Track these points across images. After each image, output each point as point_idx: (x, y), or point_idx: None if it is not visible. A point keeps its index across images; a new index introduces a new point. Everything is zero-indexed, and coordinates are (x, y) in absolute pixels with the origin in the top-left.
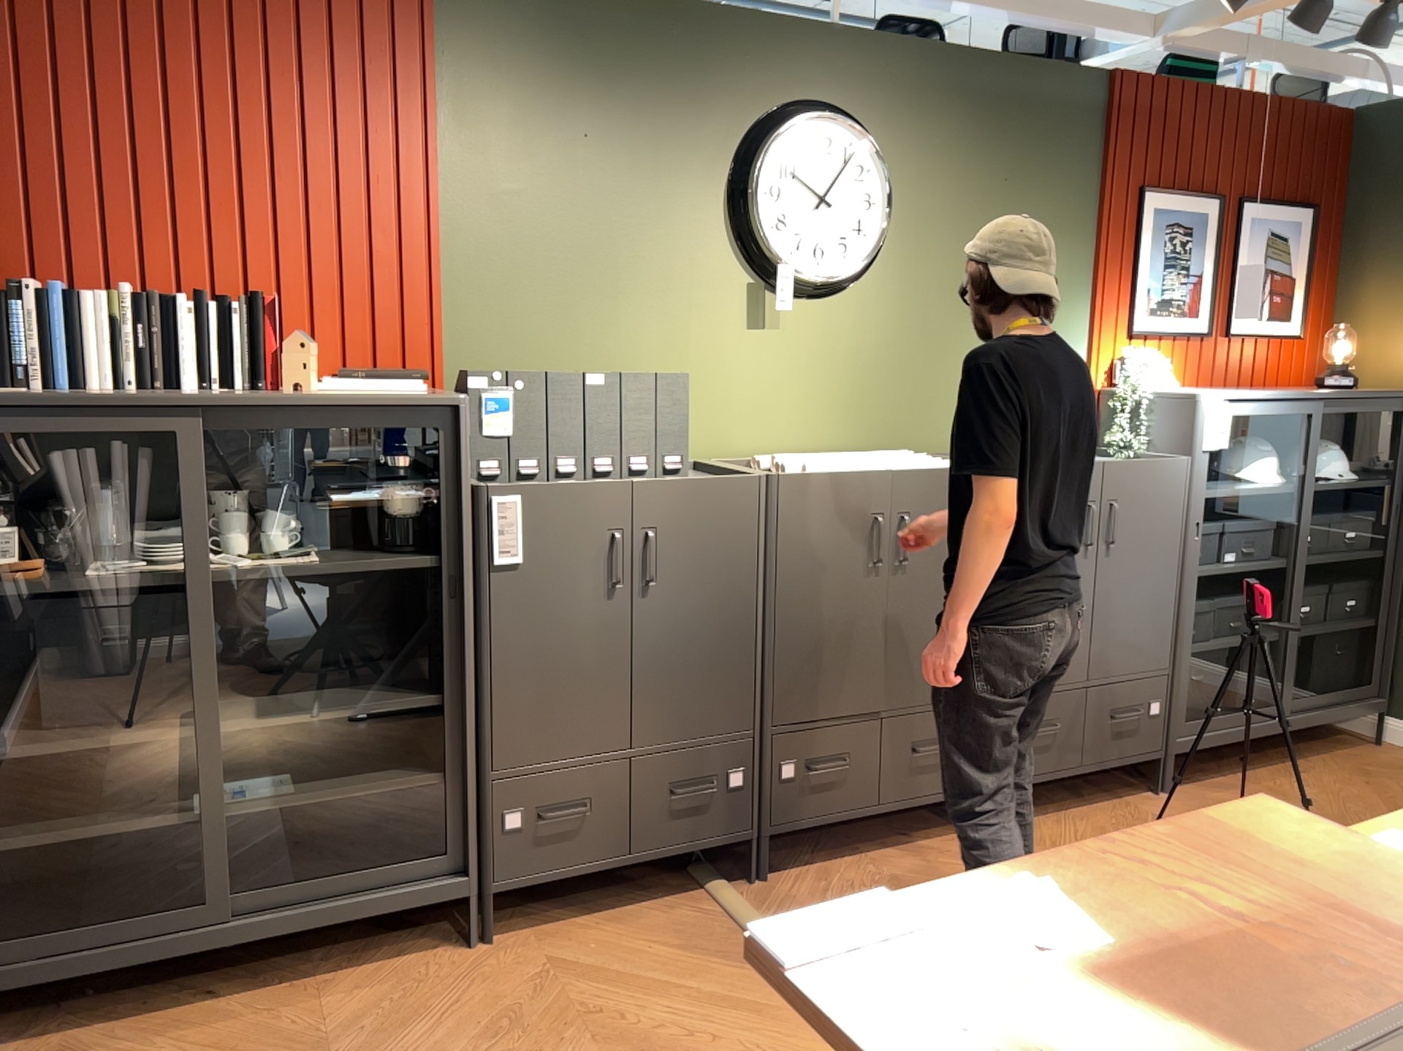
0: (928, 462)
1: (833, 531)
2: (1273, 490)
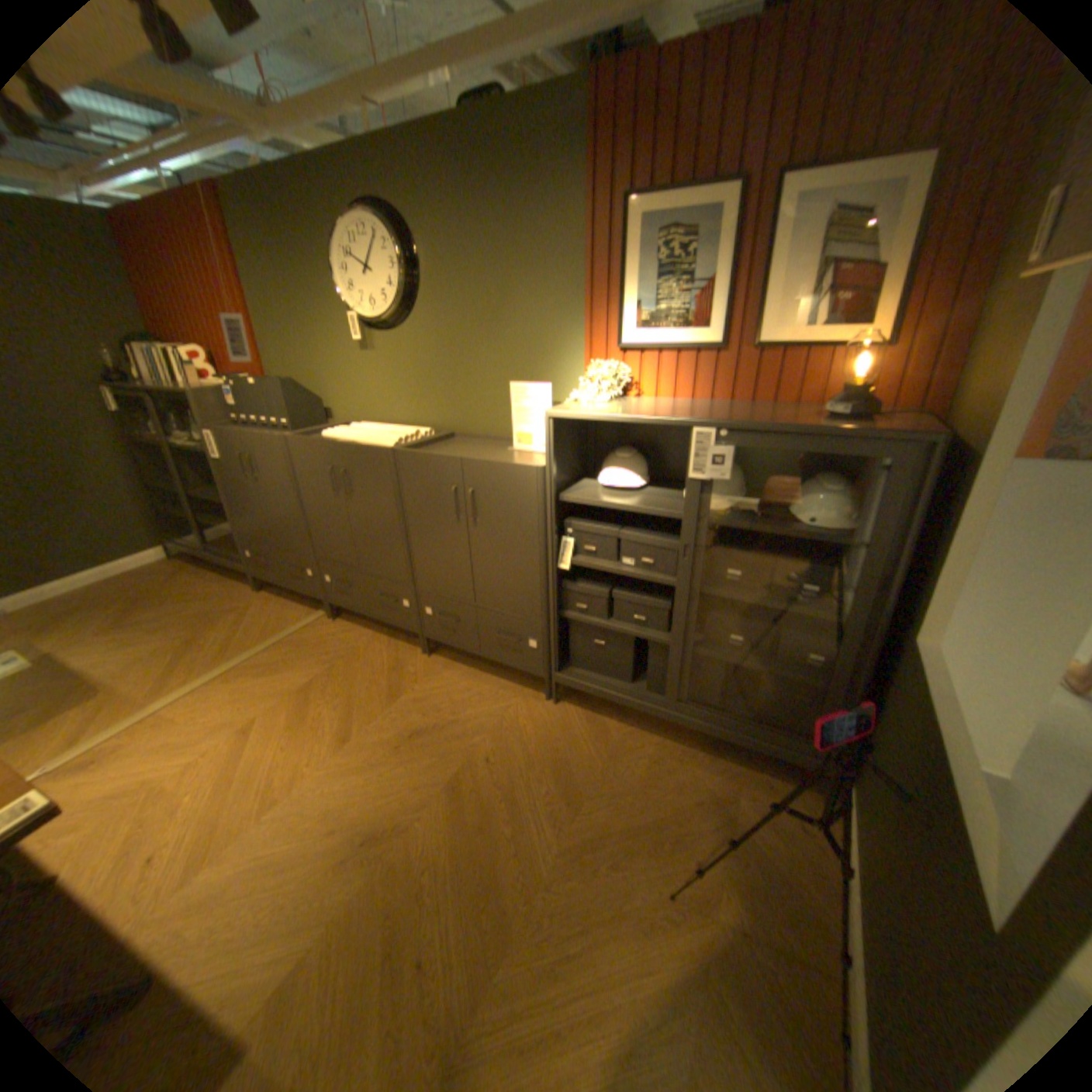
0: (372, 440)
1: (315, 470)
2: (664, 514)
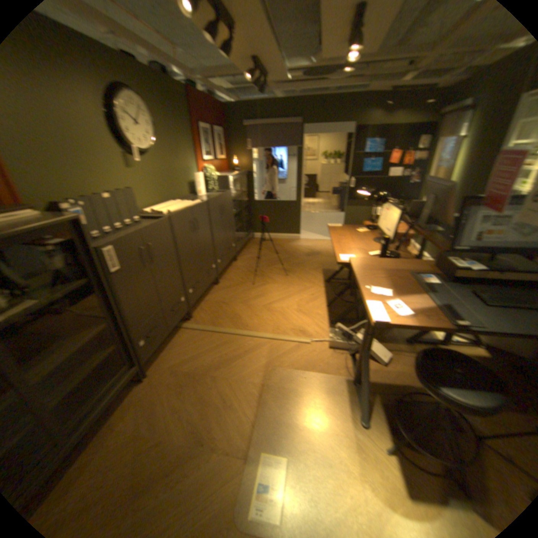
0: (190, 202)
1: (183, 227)
2: (236, 194)
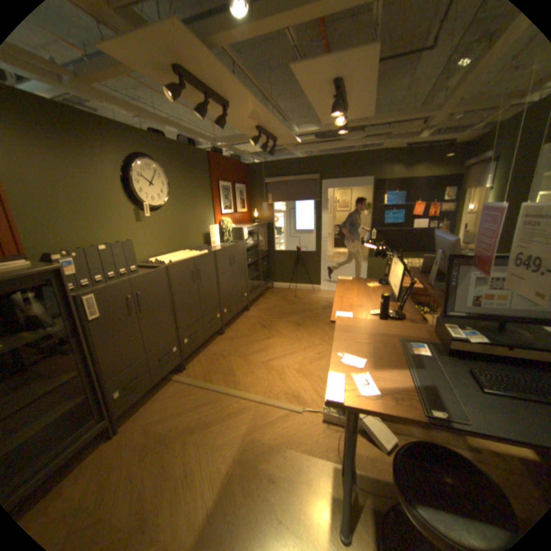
0: (198, 253)
1: (185, 277)
2: (254, 245)
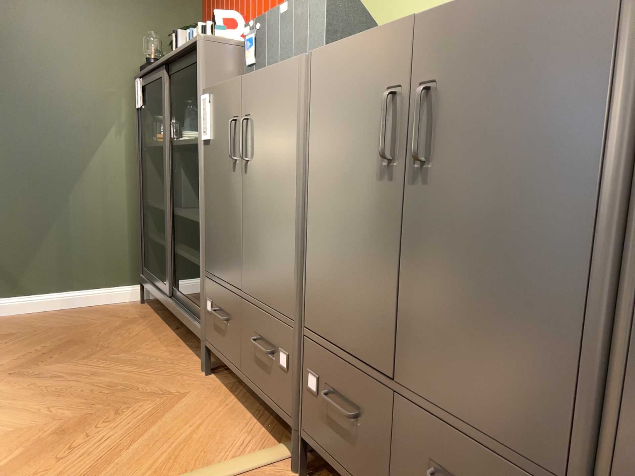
0: None
1: (349, 115)
2: None
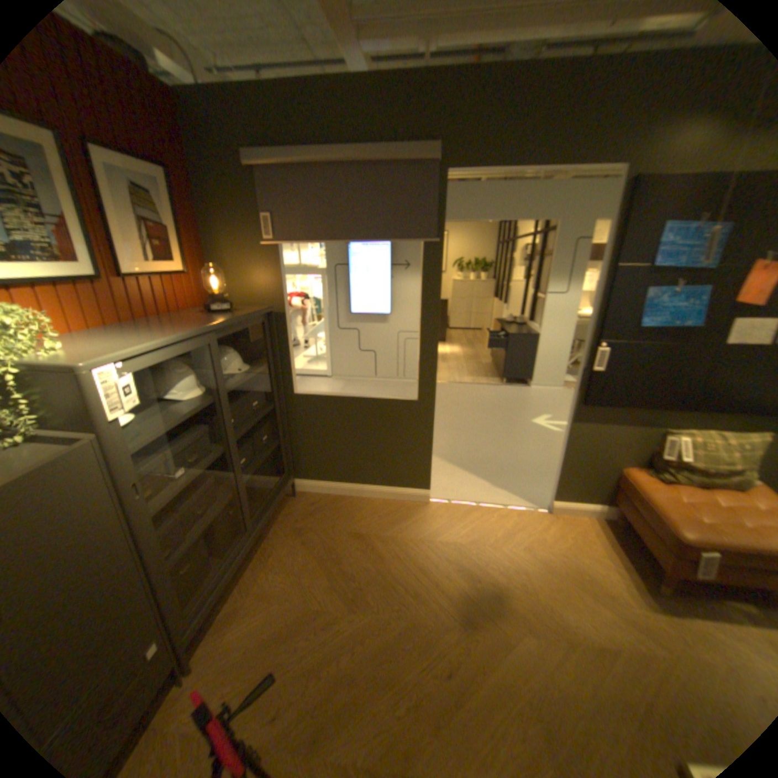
0: None
1: None
2: (196, 408)
